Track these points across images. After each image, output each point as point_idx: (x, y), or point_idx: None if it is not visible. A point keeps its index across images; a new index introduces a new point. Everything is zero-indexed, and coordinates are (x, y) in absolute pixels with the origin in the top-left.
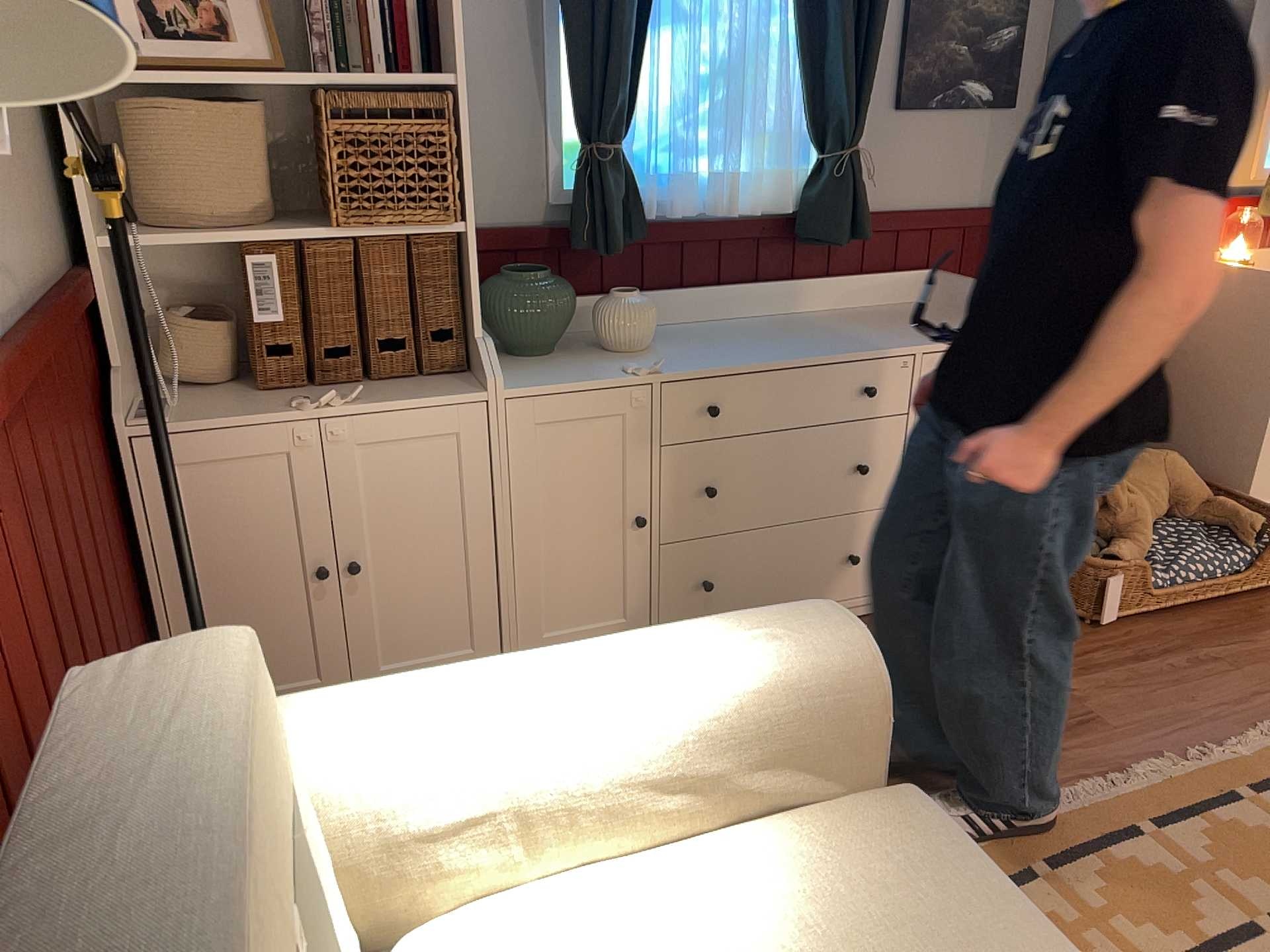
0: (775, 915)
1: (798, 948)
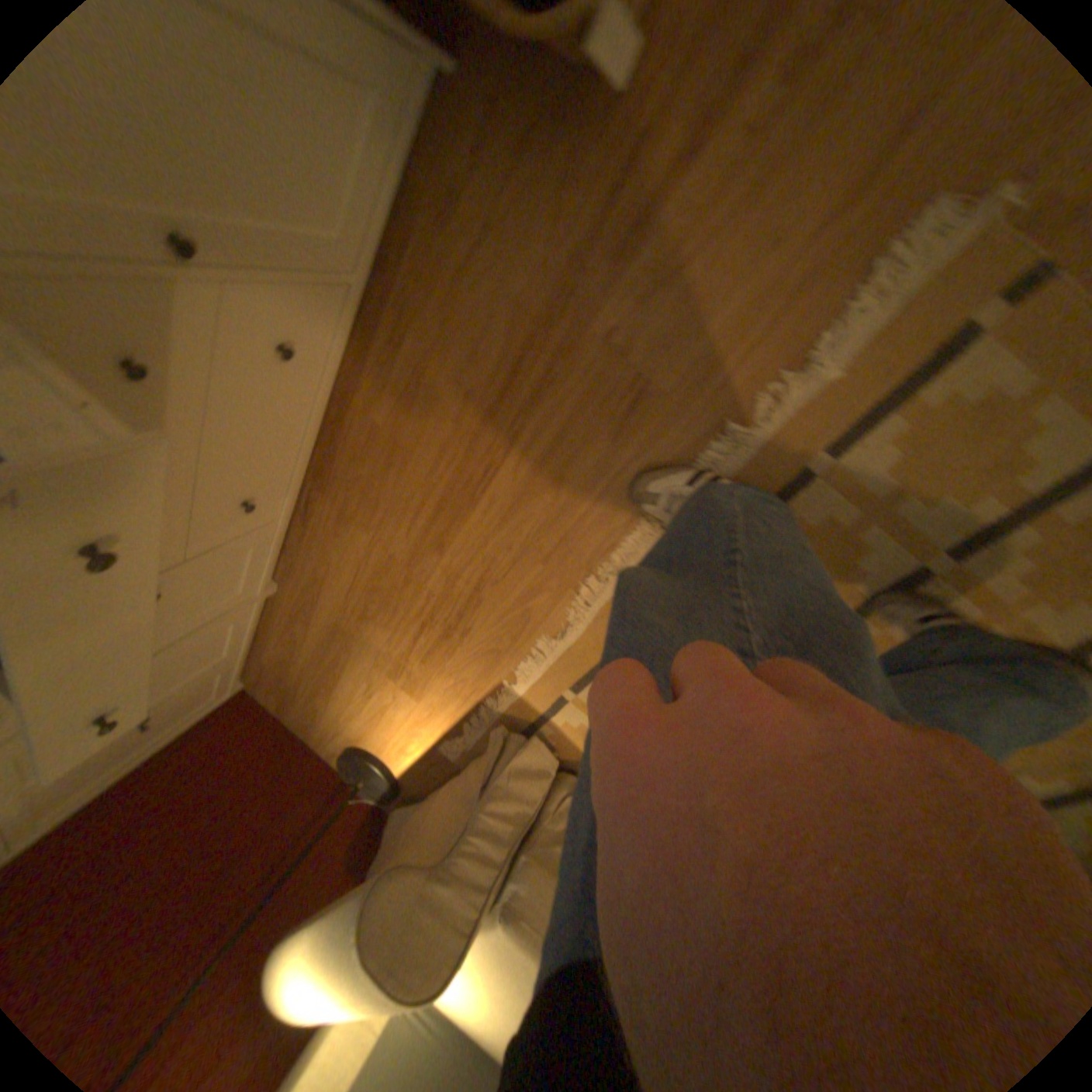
0: (483, 989)
1: (499, 1004)
